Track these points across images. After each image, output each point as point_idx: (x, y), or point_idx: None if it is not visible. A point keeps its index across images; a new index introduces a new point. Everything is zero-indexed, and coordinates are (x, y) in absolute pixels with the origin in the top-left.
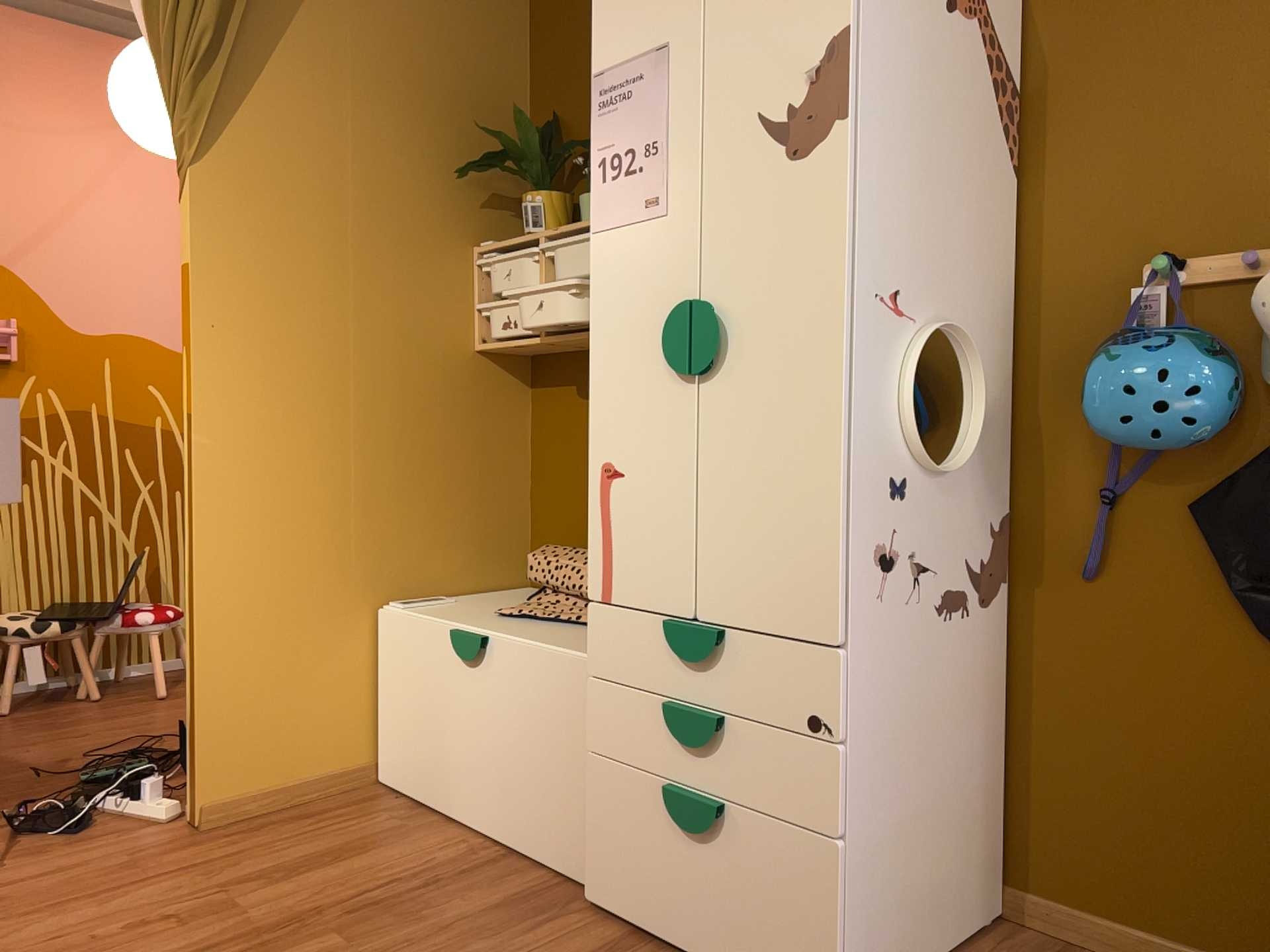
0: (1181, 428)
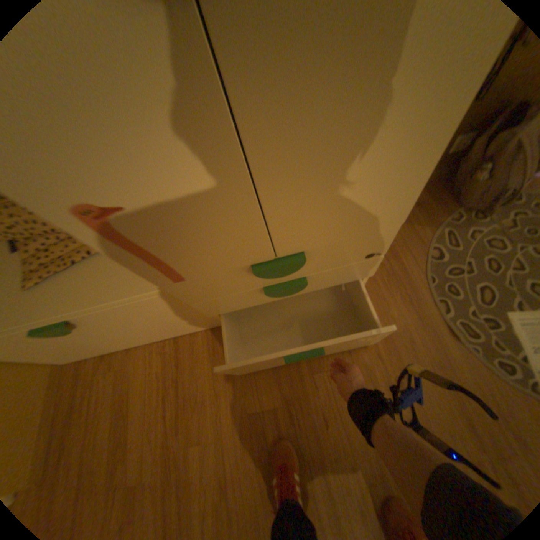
0: None
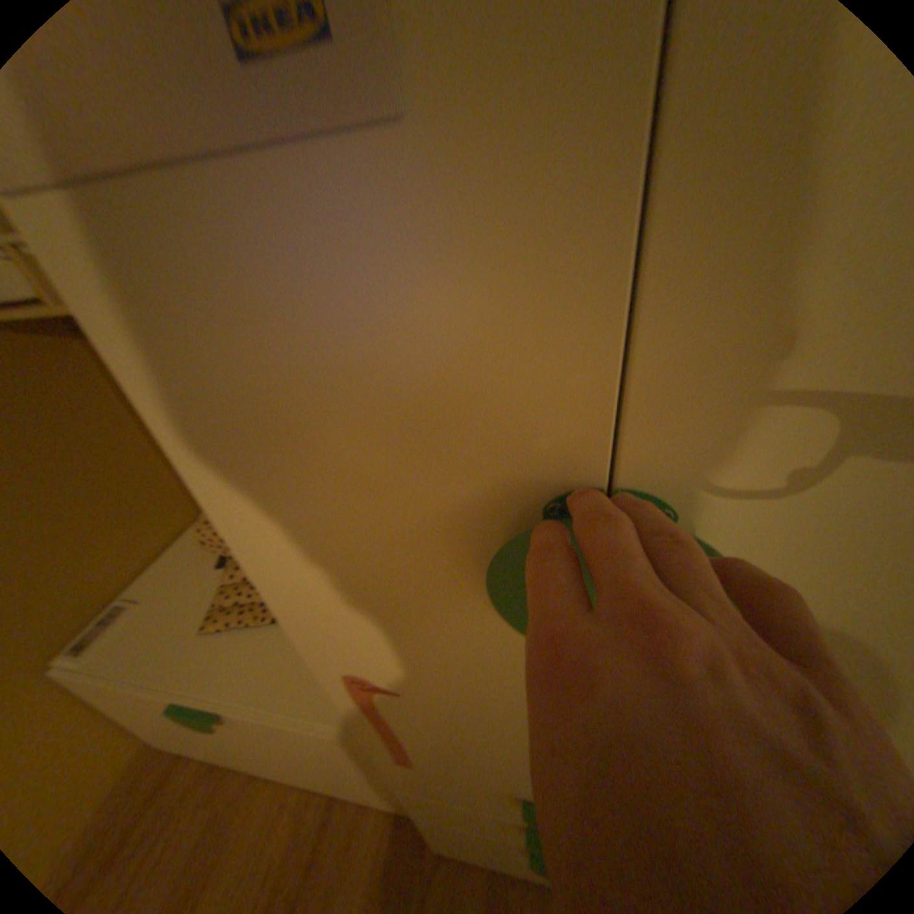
0: None
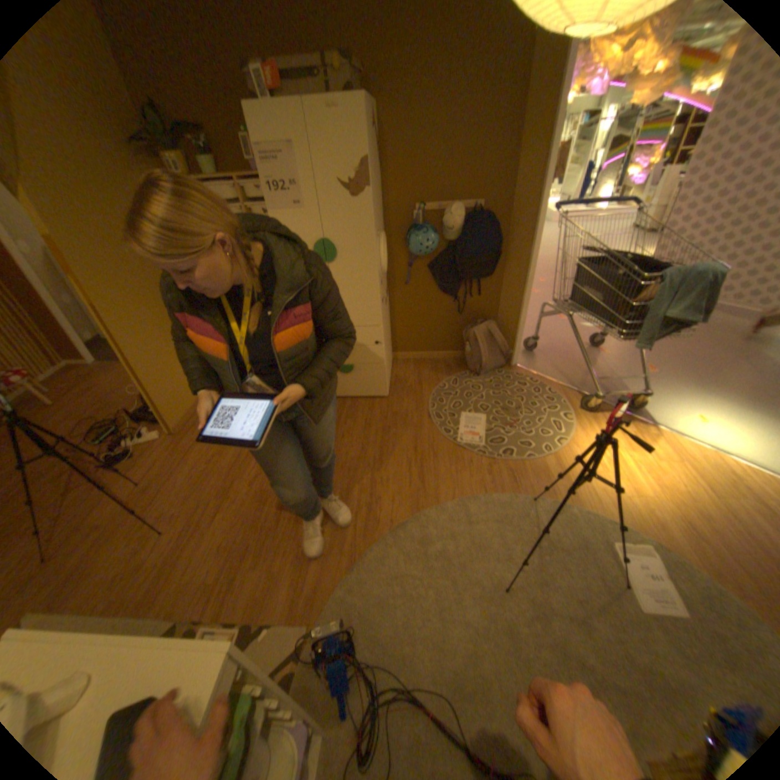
0: (429, 252)
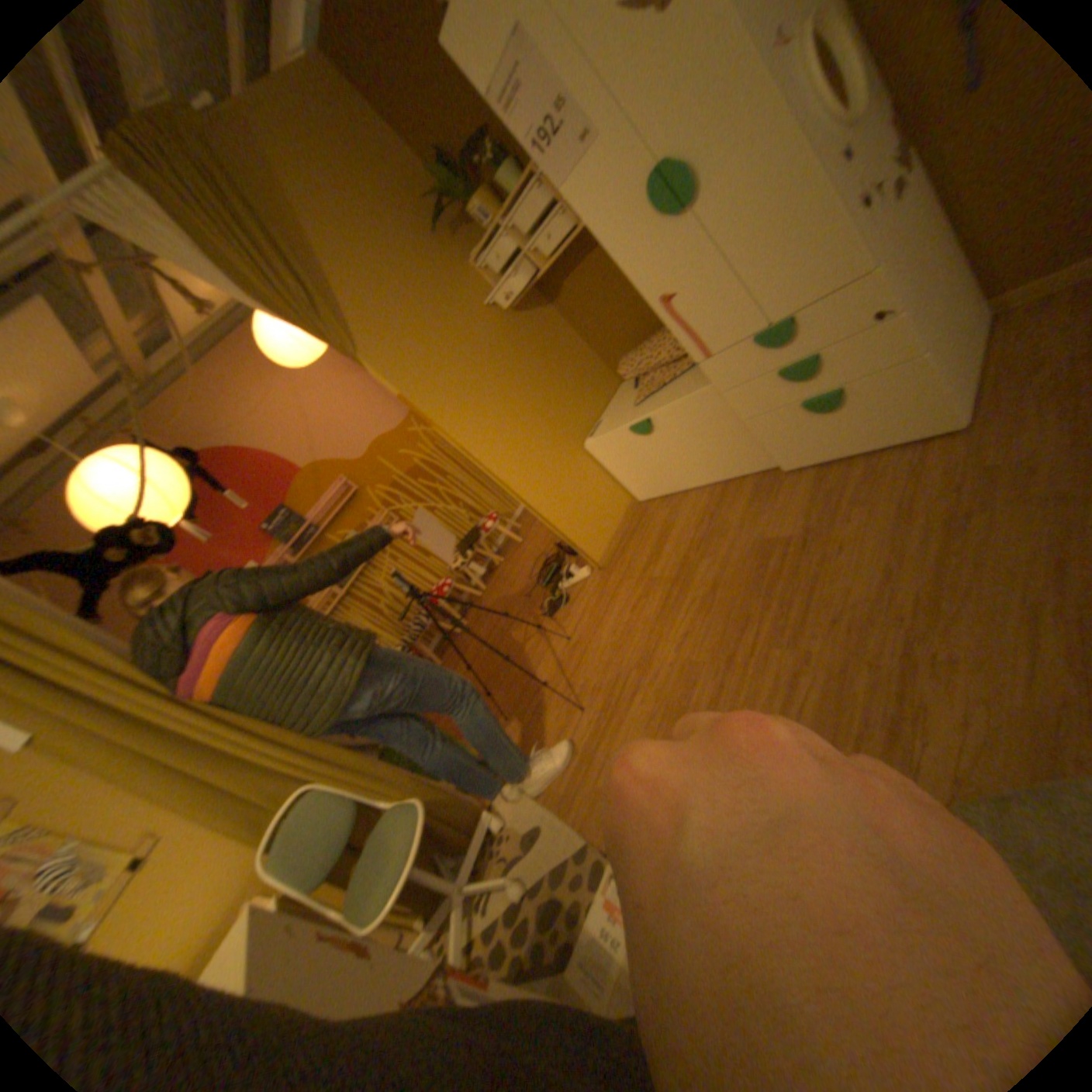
0: None
